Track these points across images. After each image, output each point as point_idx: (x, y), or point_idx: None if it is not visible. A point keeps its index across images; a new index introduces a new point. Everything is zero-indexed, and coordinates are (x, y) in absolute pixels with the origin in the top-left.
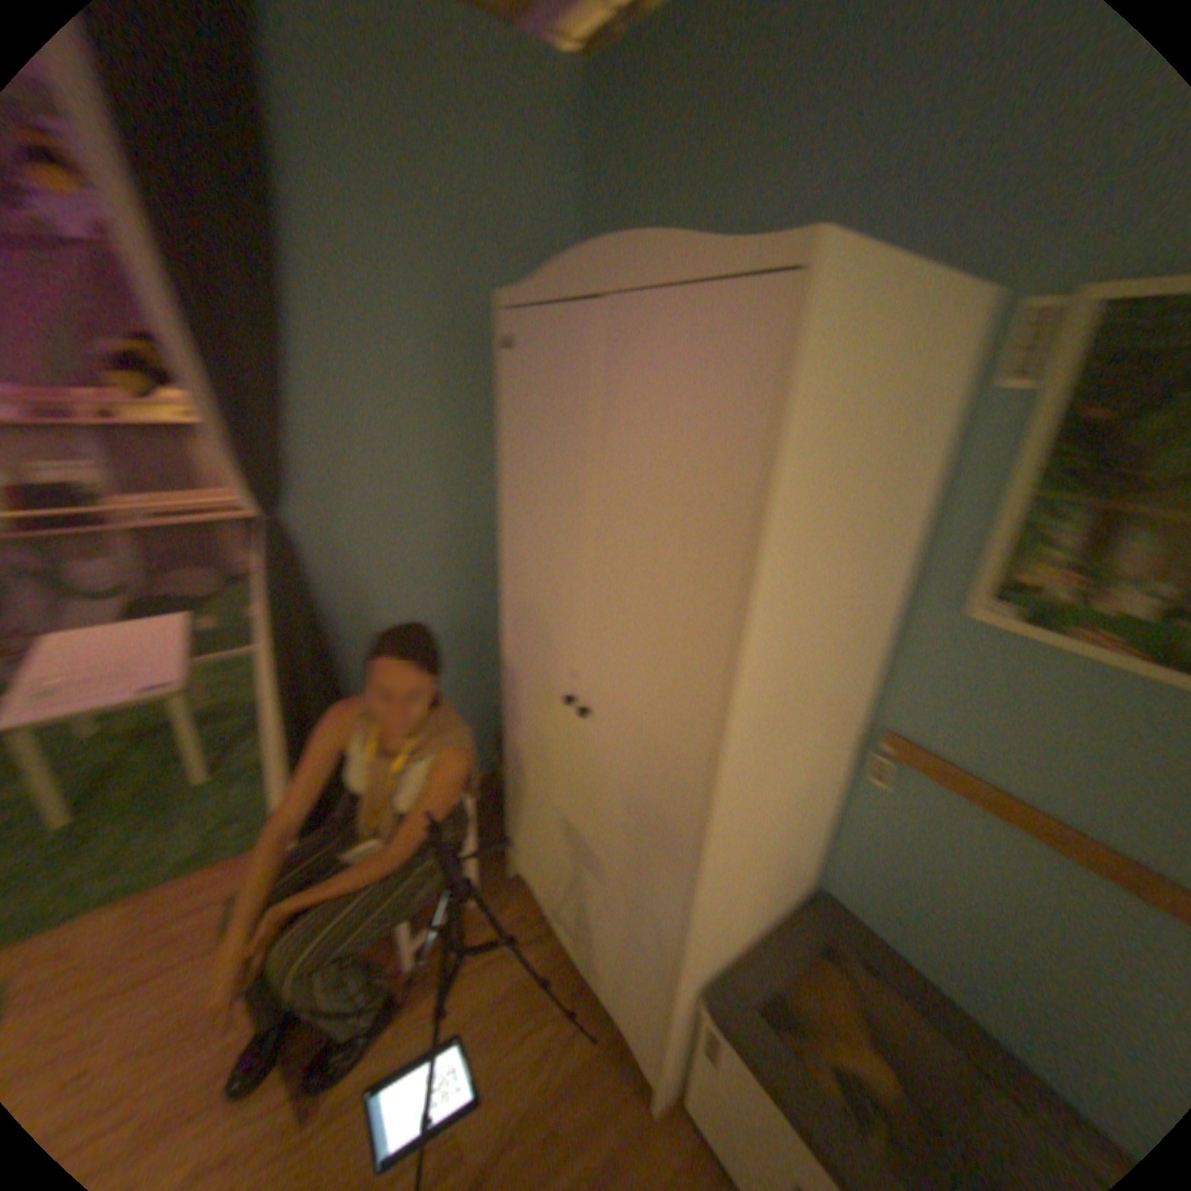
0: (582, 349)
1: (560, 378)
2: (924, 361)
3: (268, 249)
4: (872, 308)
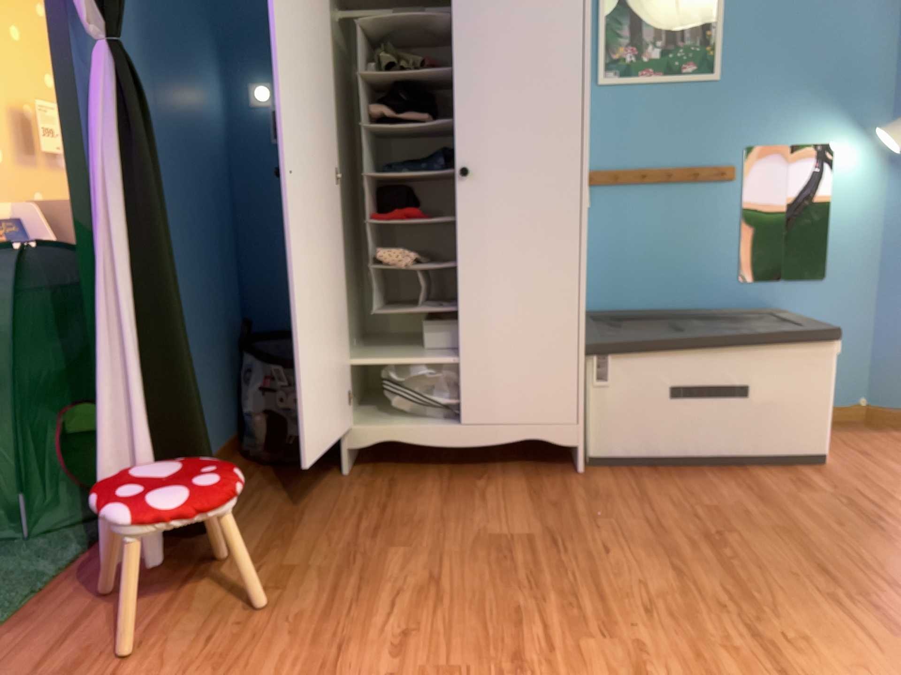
0: None
1: None
2: None
3: None
4: None
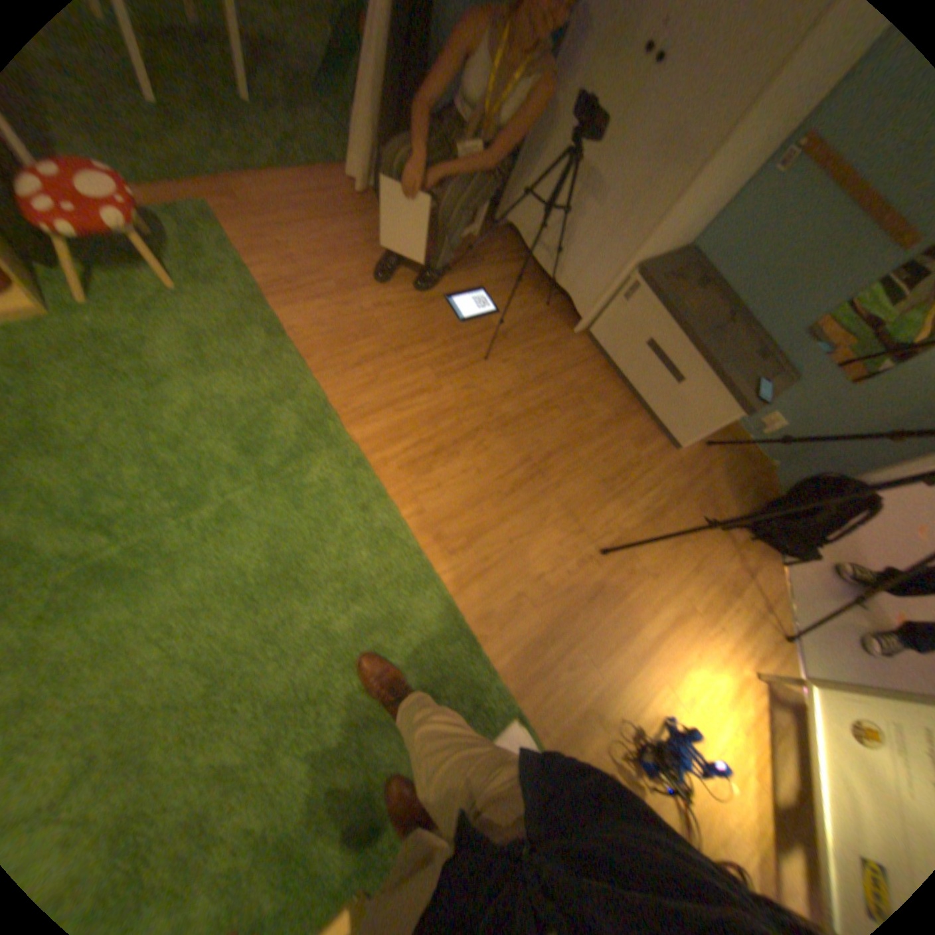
0: None
1: None
2: None
3: None
4: None
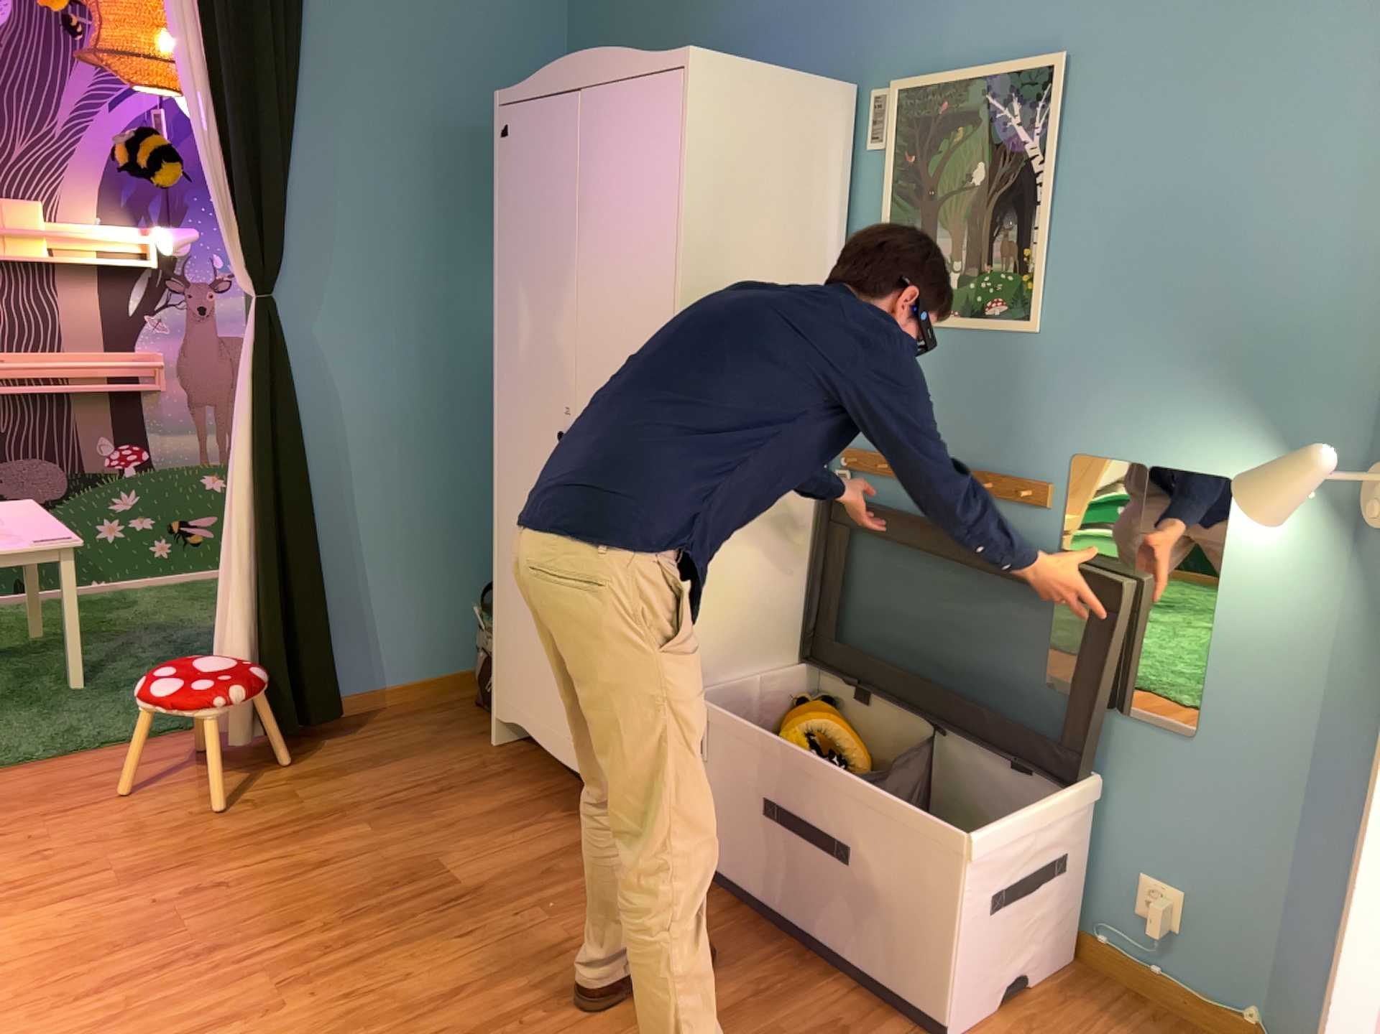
0: (568, 126)
1: (552, 151)
2: (793, 126)
3: (298, 56)
4: (736, 90)
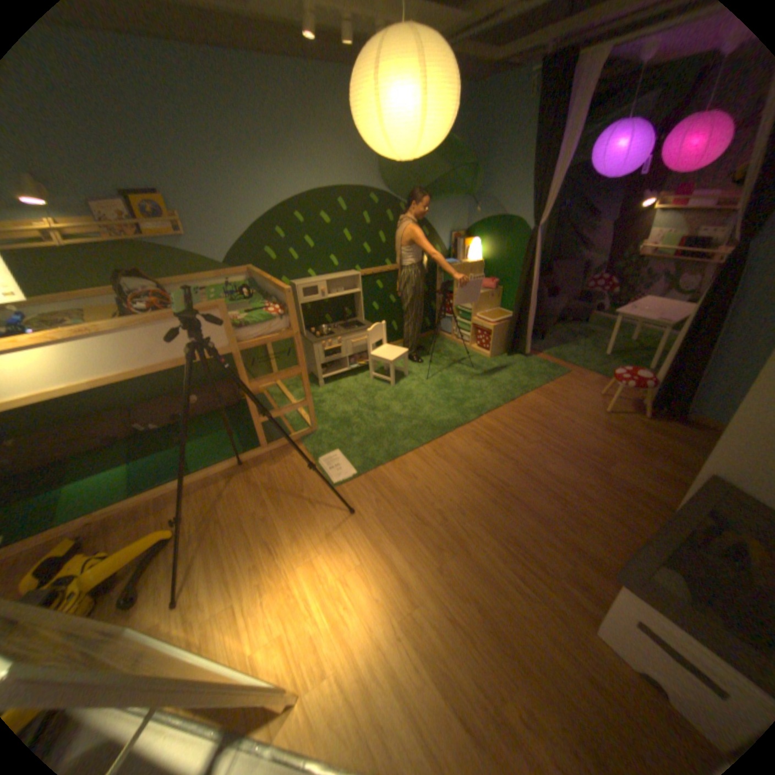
0: None
1: None
2: None
3: None
4: None
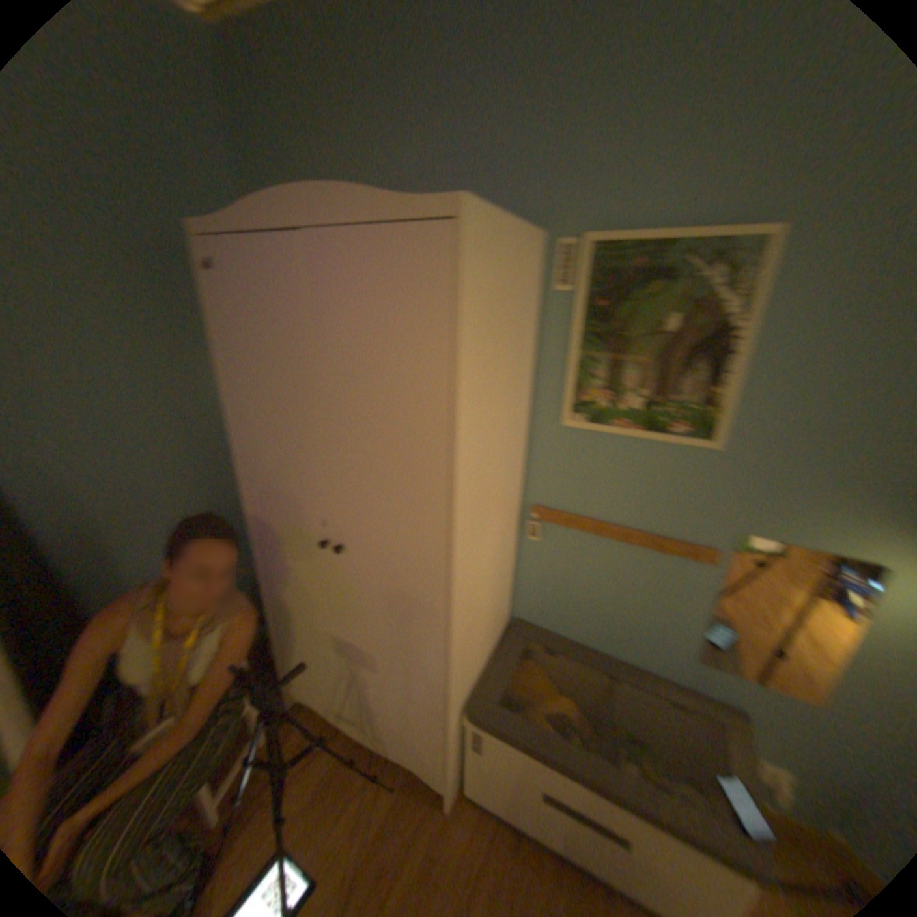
0: (287, 270)
1: (269, 293)
2: (517, 276)
3: None
4: (491, 244)
